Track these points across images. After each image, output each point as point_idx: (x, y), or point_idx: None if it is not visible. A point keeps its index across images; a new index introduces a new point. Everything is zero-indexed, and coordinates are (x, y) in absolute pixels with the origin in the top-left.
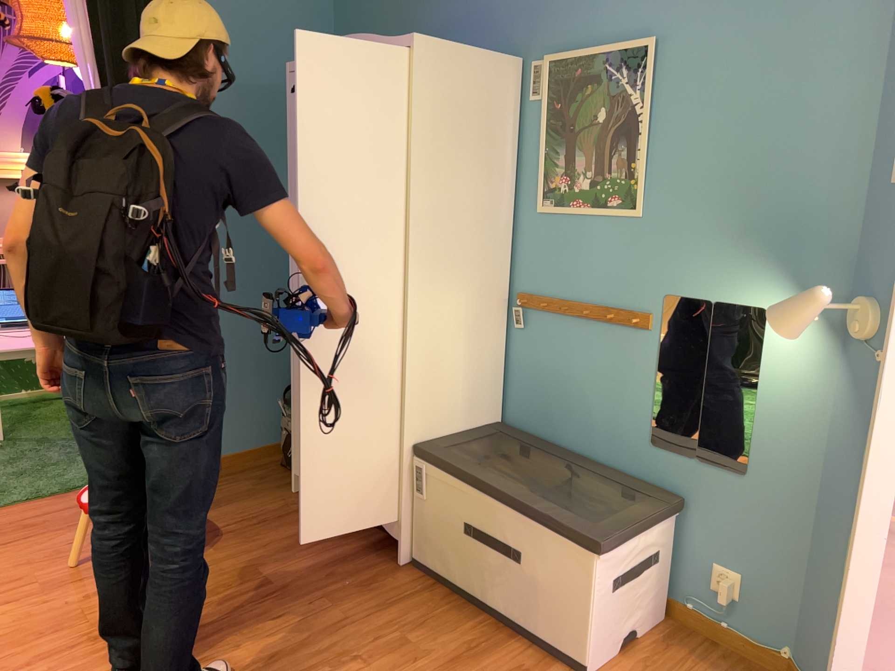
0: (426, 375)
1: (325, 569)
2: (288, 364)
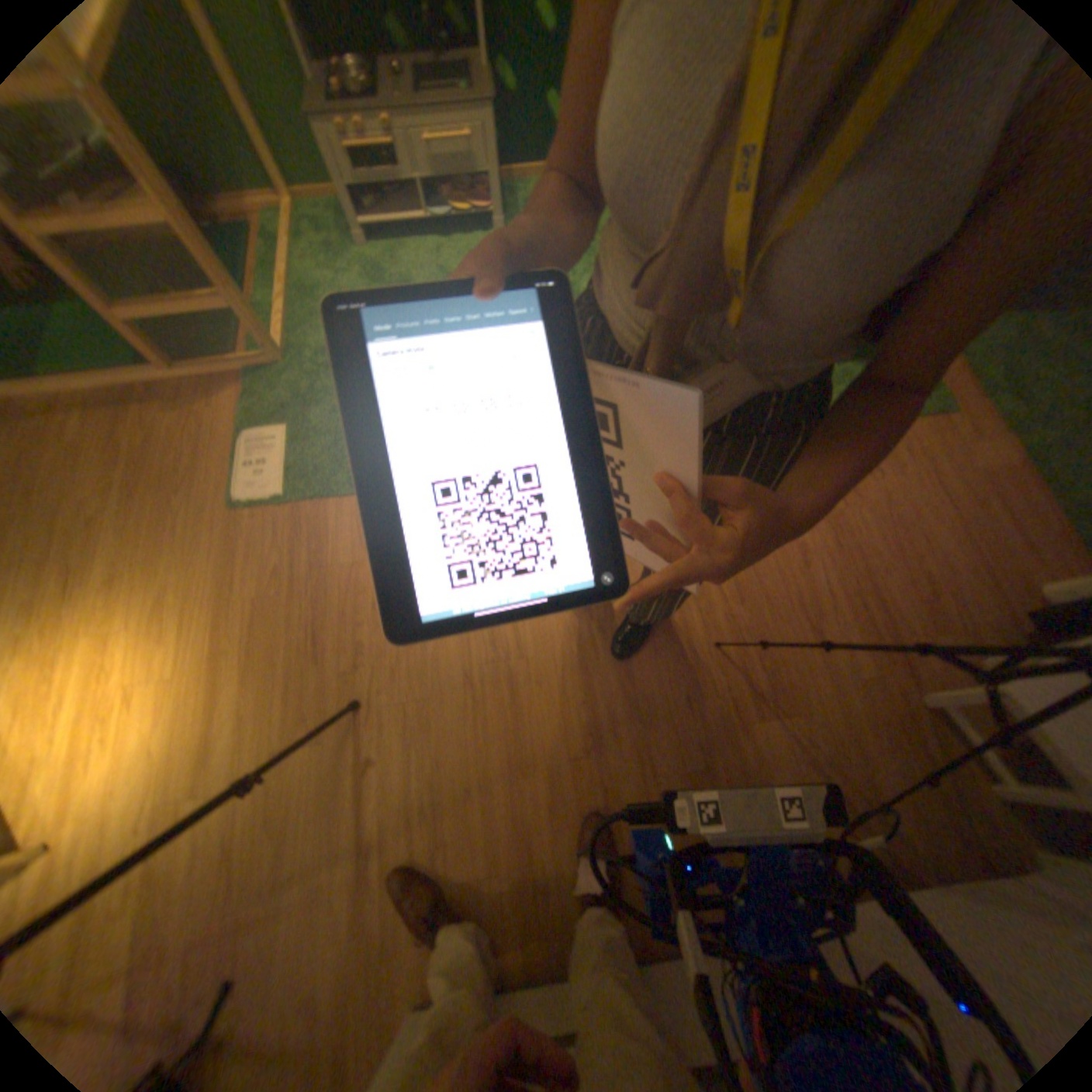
0: None
1: None
2: None
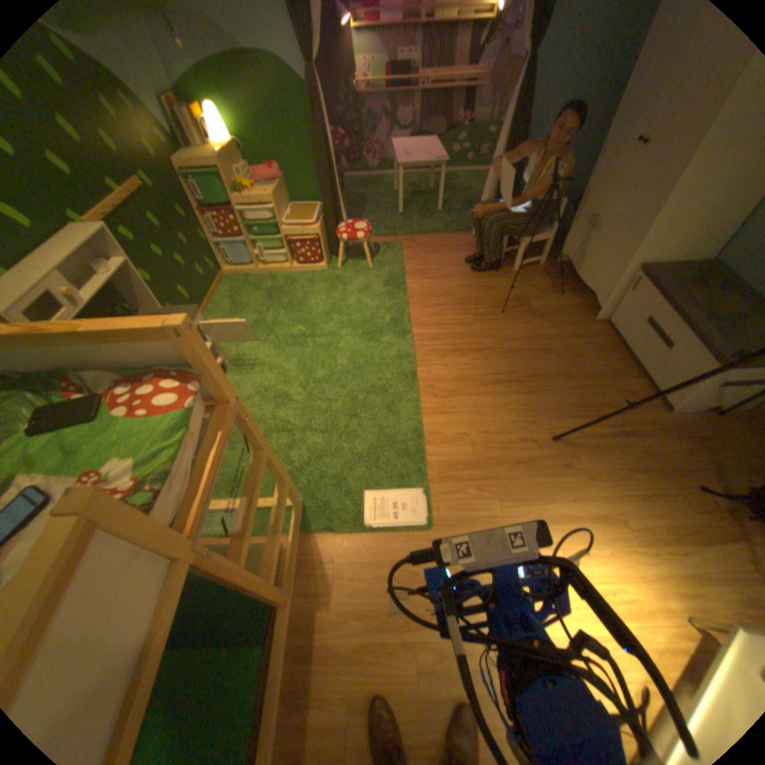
0: (670, 221)
1: (556, 310)
2: (585, 183)
